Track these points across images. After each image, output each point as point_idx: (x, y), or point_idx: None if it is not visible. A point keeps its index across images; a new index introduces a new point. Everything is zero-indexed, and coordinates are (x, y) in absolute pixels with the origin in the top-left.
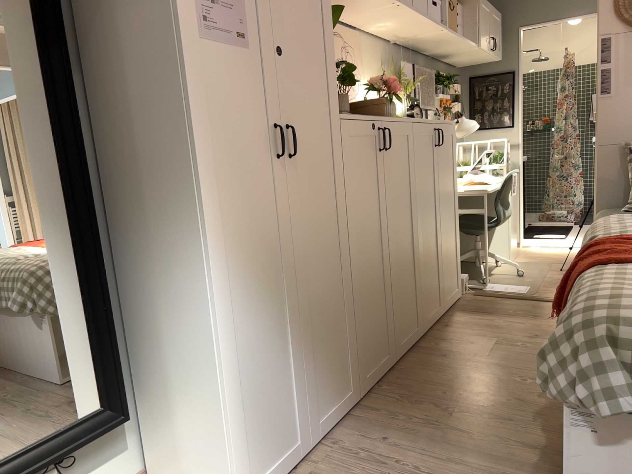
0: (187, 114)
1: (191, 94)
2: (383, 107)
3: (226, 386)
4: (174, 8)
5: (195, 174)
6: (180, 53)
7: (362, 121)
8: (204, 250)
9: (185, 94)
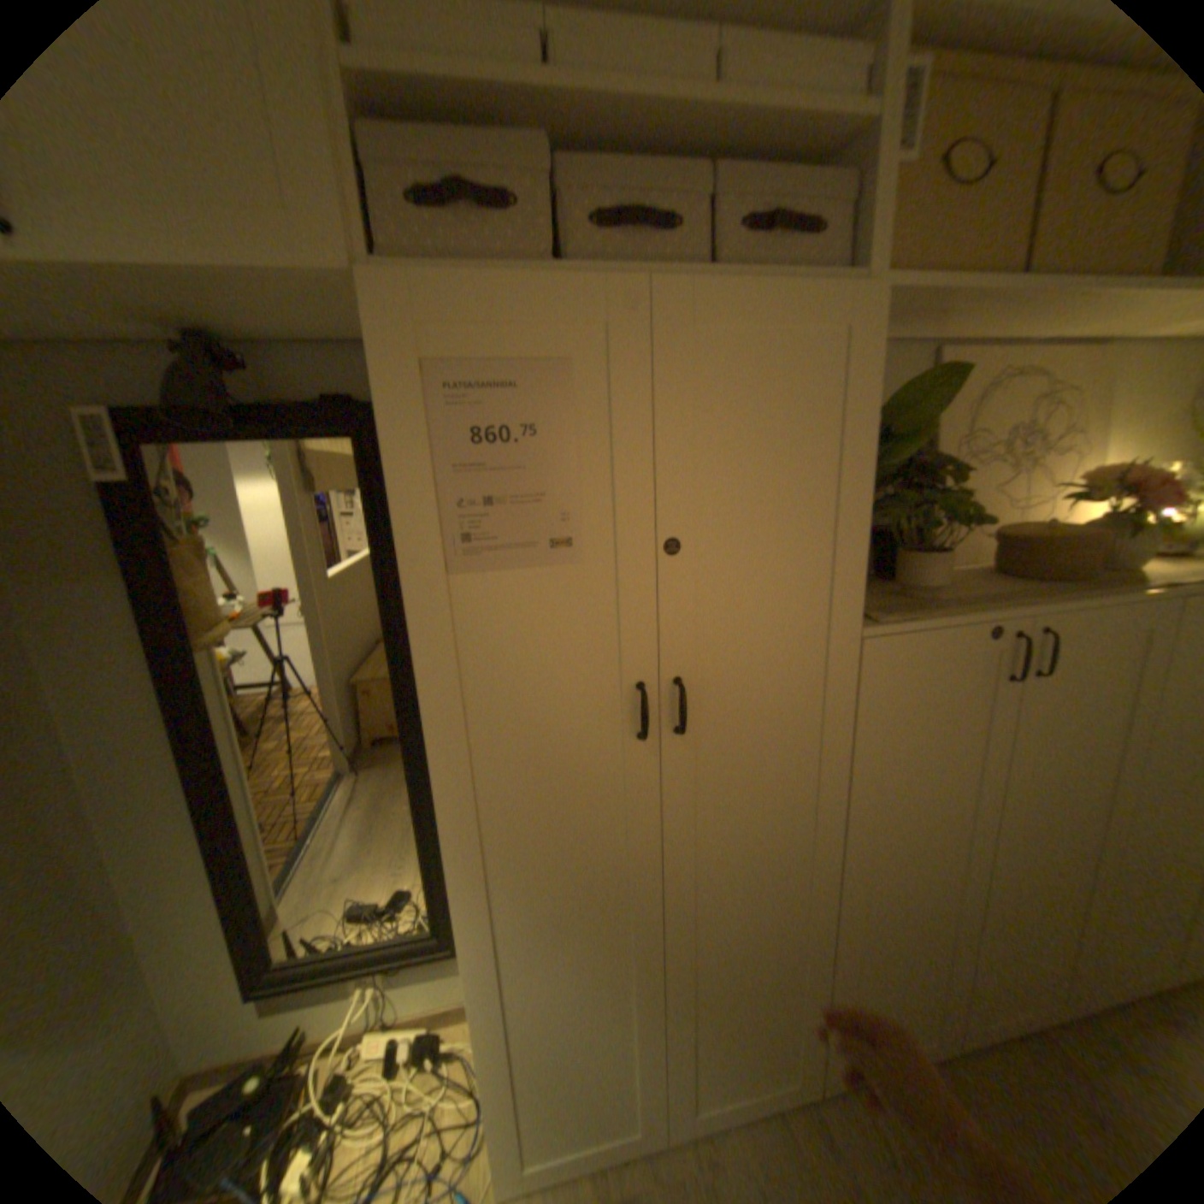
0: (422, 703)
1: (433, 671)
2: (1108, 543)
3: (486, 1051)
4: (398, 543)
5: (435, 786)
6: (409, 612)
7: (952, 631)
8: (450, 885)
9: (418, 674)
